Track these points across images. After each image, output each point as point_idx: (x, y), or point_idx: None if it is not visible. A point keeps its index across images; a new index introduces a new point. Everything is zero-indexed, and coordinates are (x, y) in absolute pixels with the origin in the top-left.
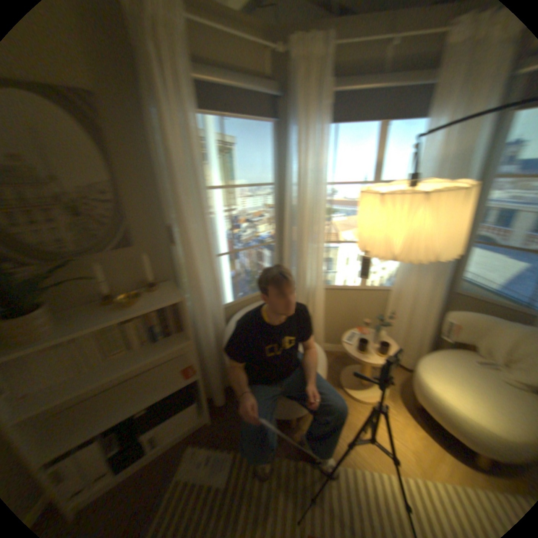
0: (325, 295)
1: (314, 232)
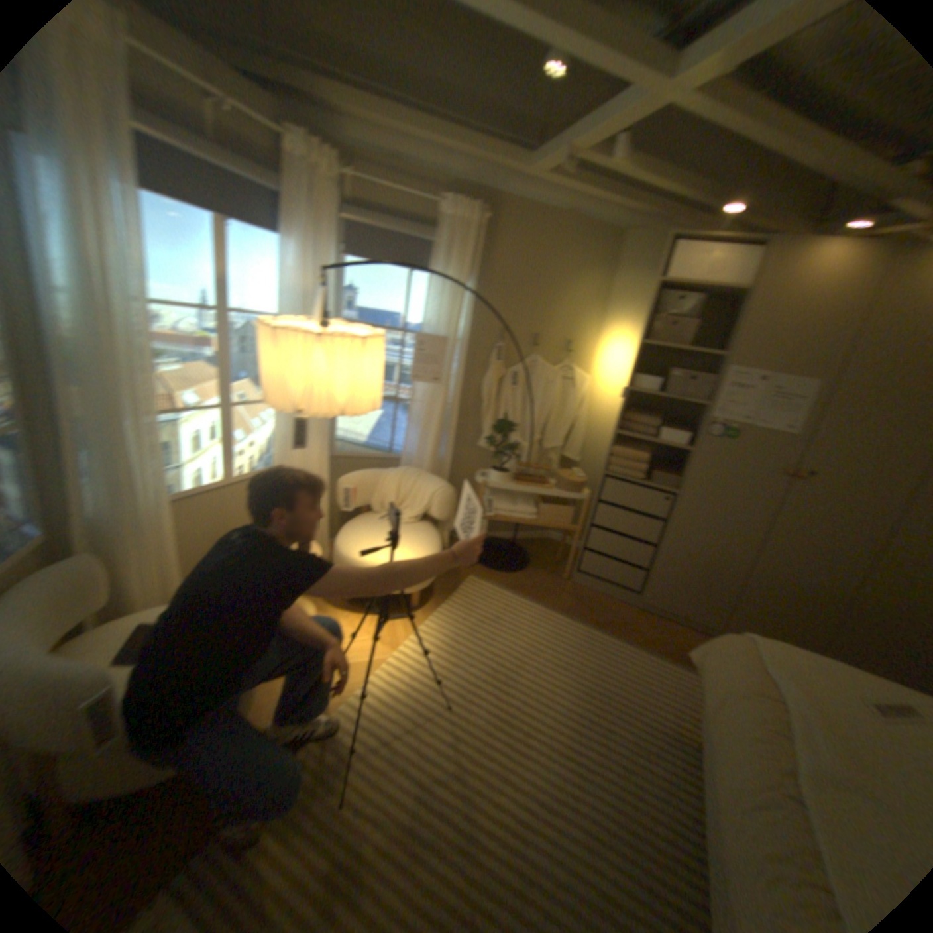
0: (167, 516)
1: (129, 394)
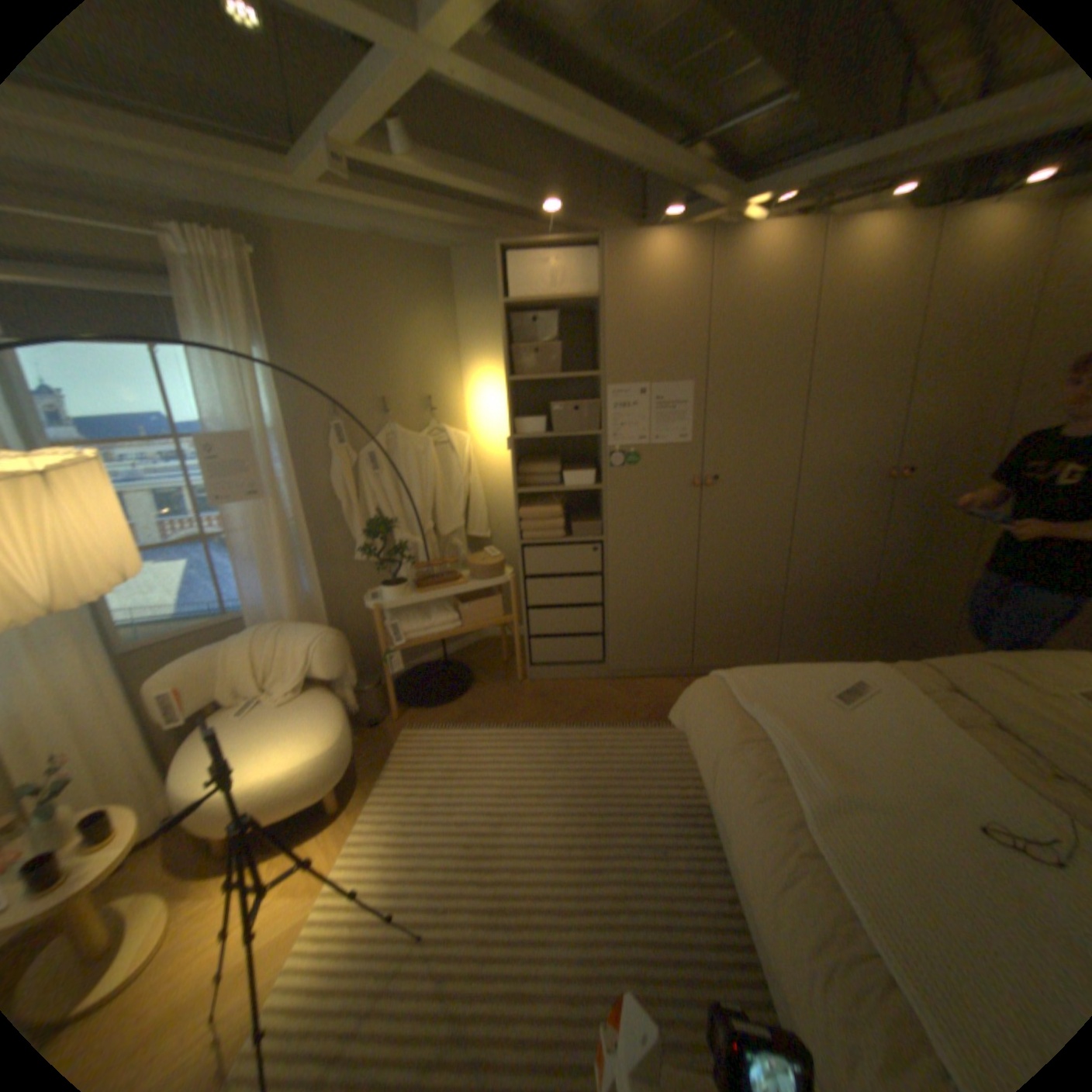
0: None
1: None
